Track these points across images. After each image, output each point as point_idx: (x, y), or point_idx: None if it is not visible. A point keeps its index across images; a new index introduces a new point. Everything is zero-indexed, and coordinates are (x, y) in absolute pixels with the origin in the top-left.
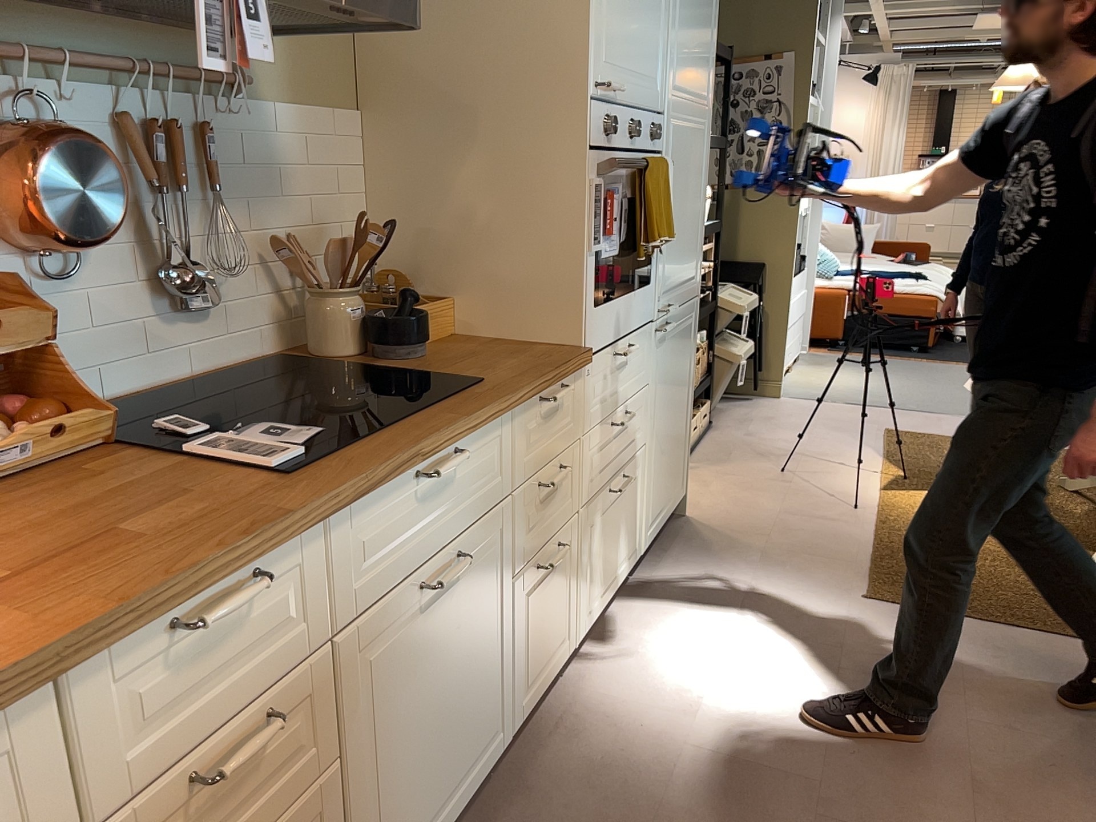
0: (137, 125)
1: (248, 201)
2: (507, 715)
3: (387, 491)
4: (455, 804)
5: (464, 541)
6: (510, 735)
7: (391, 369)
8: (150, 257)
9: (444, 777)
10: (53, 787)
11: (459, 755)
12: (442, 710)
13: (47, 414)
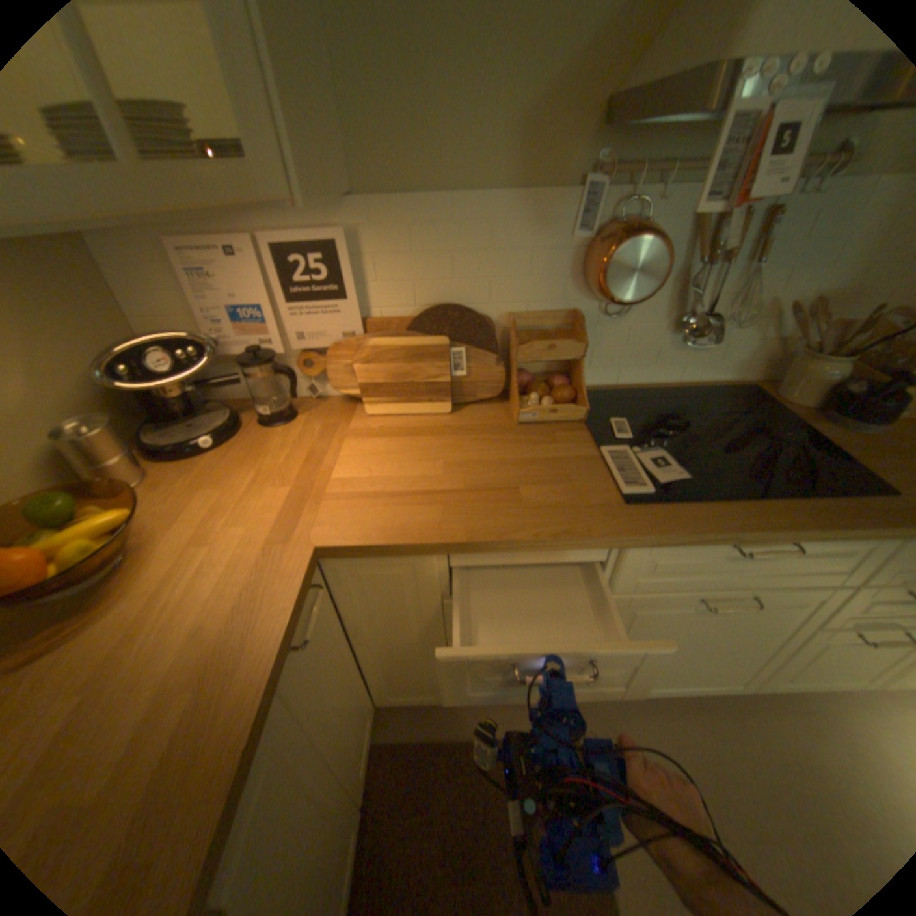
0: (706, 210)
1: (787, 266)
2: (755, 684)
3: (695, 545)
4: (676, 693)
5: (771, 594)
6: (753, 692)
7: (823, 436)
8: (687, 299)
9: (673, 680)
10: (429, 580)
11: (693, 679)
12: (688, 656)
13: (559, 393)
